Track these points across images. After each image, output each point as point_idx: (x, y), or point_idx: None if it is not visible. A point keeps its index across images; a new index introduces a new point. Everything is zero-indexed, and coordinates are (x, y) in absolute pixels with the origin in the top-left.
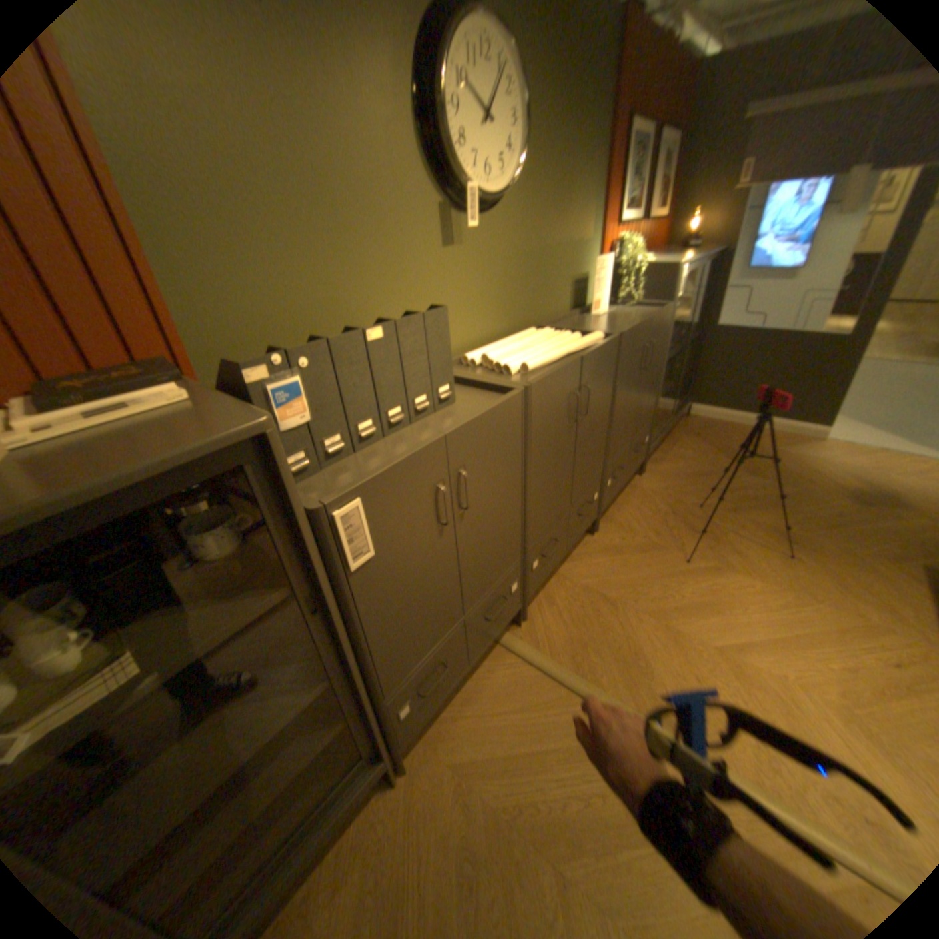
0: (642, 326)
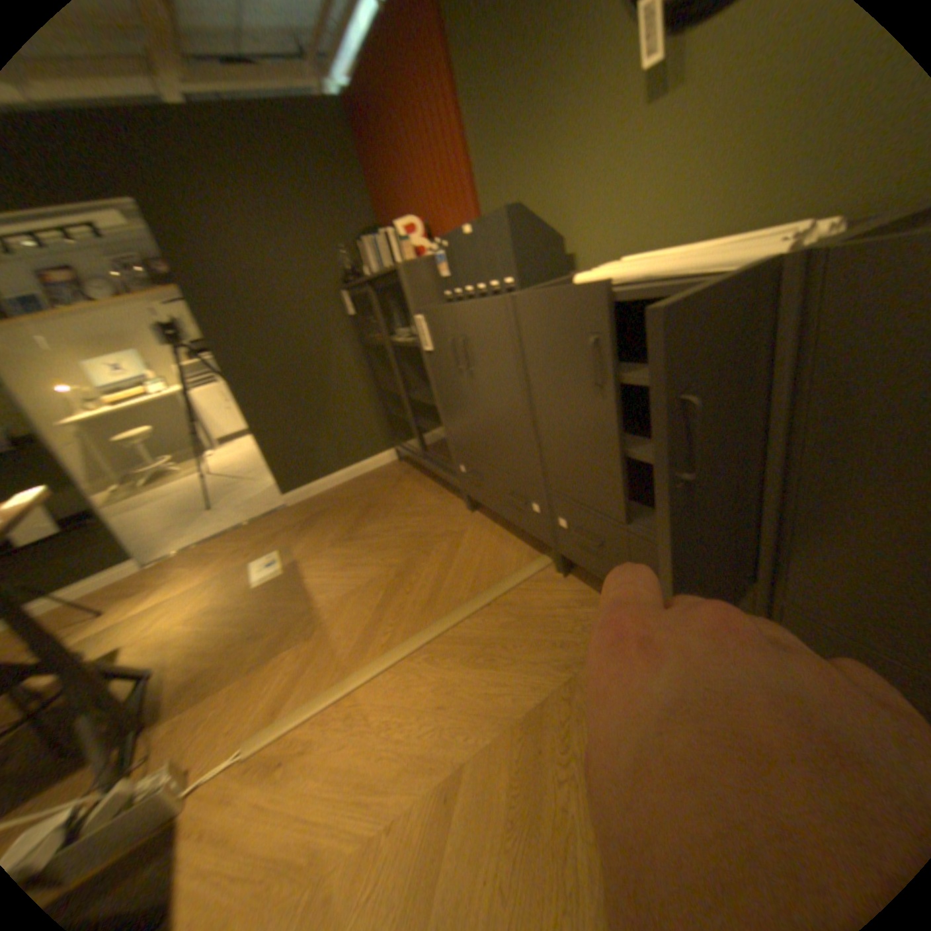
0: None
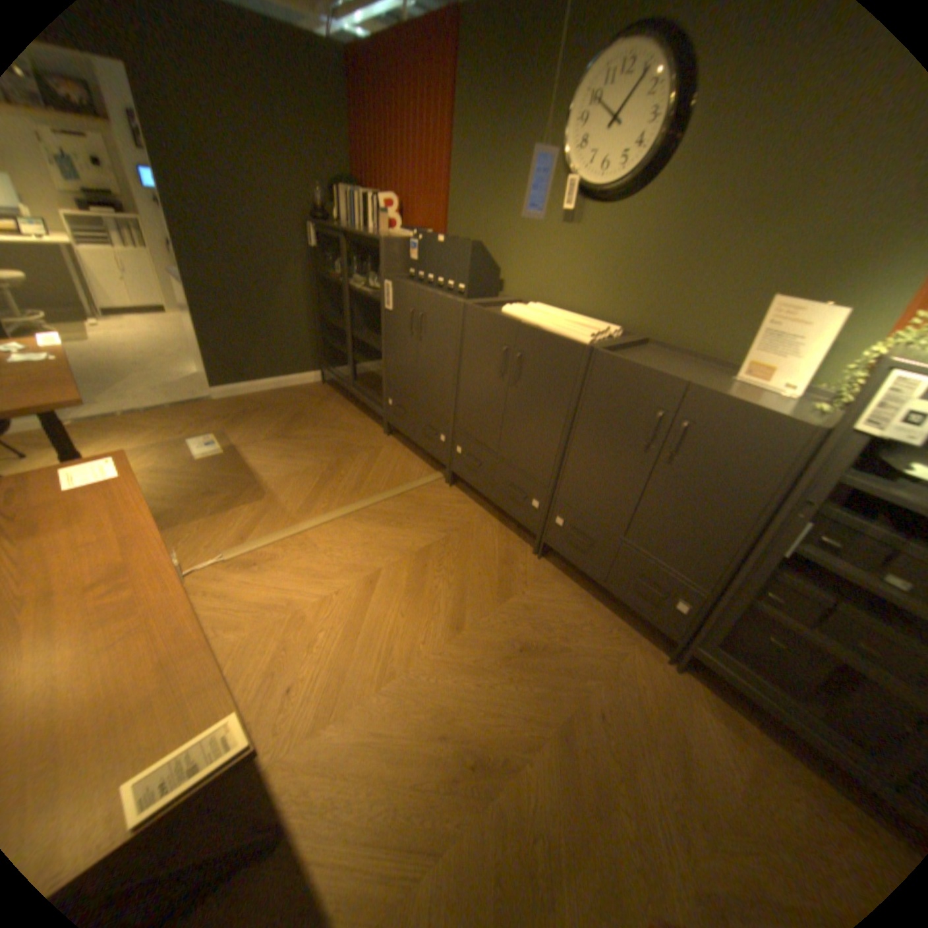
0: (652, 376)
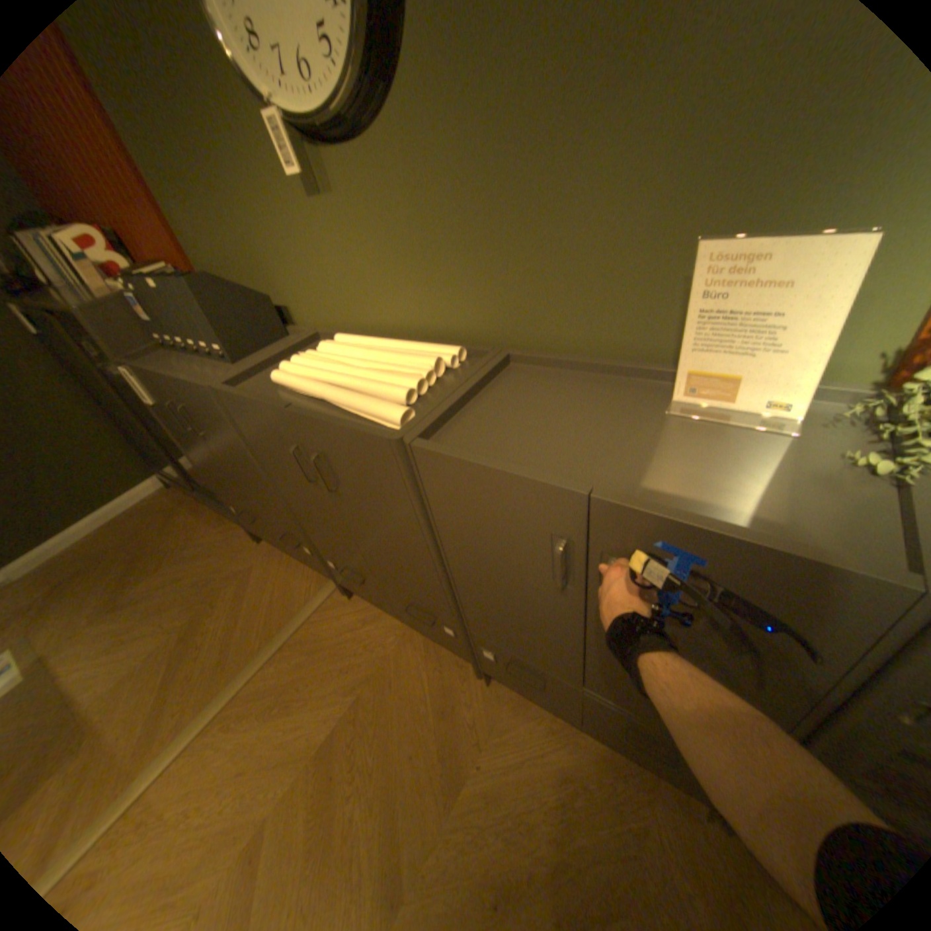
0: (517, 484)
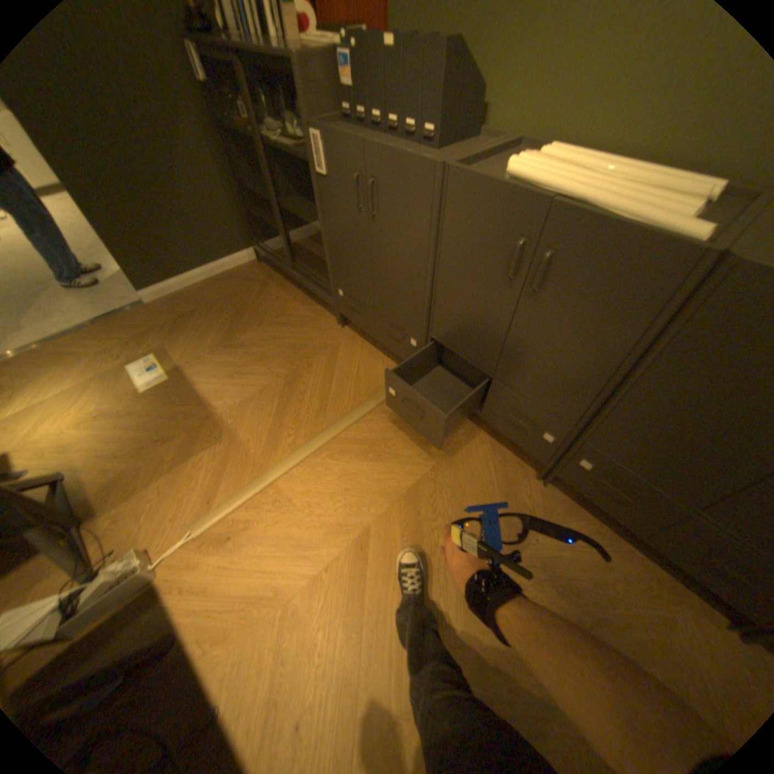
0: None
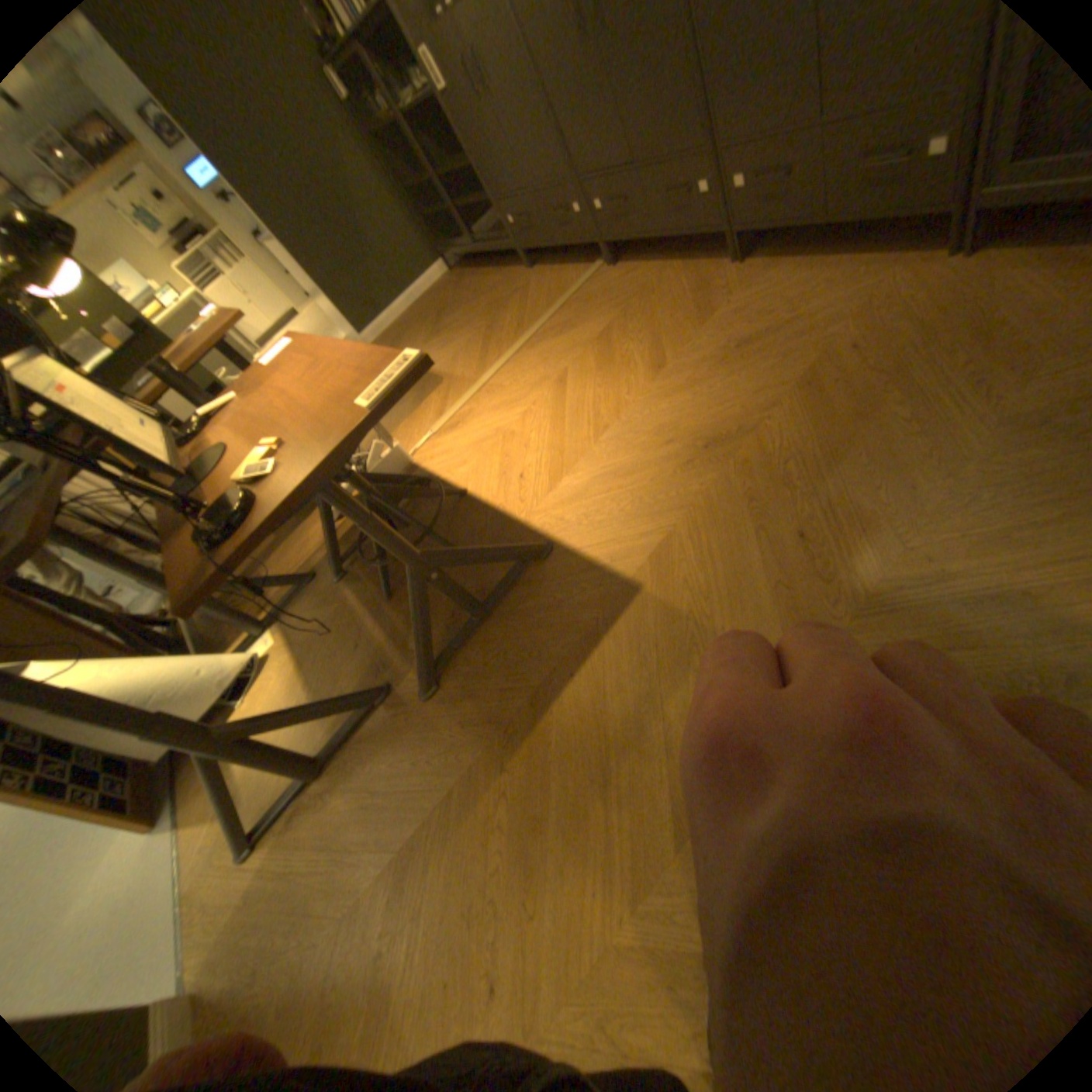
0: None
